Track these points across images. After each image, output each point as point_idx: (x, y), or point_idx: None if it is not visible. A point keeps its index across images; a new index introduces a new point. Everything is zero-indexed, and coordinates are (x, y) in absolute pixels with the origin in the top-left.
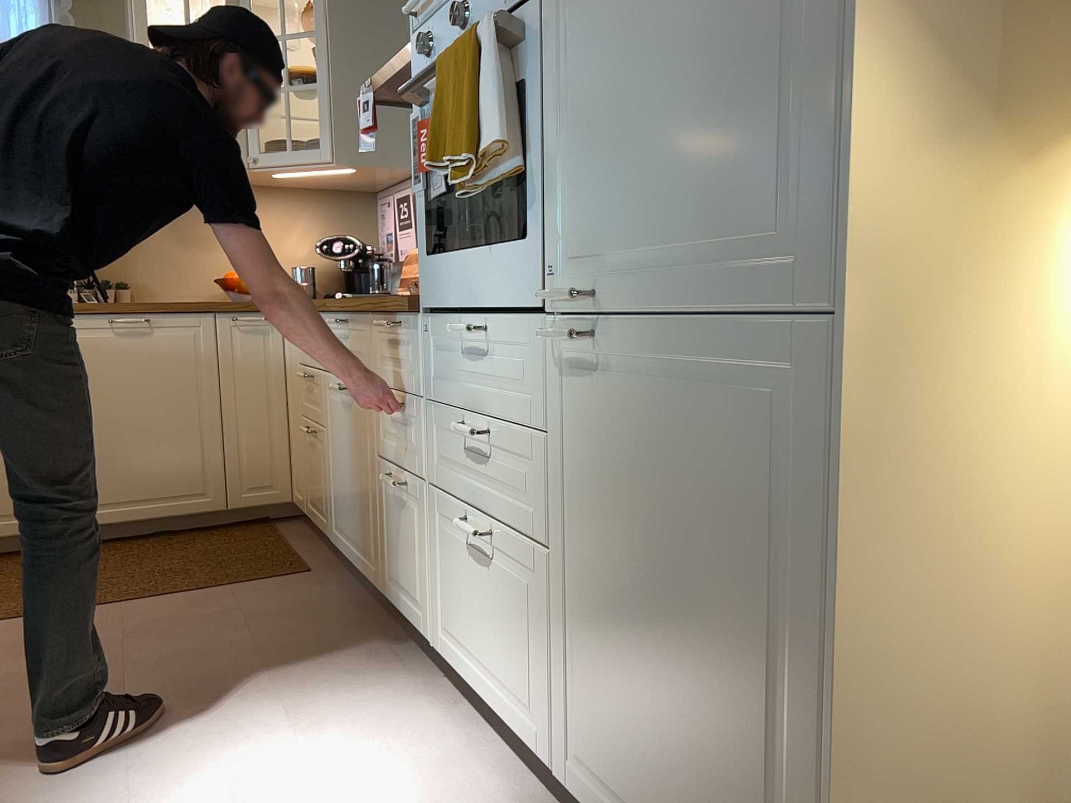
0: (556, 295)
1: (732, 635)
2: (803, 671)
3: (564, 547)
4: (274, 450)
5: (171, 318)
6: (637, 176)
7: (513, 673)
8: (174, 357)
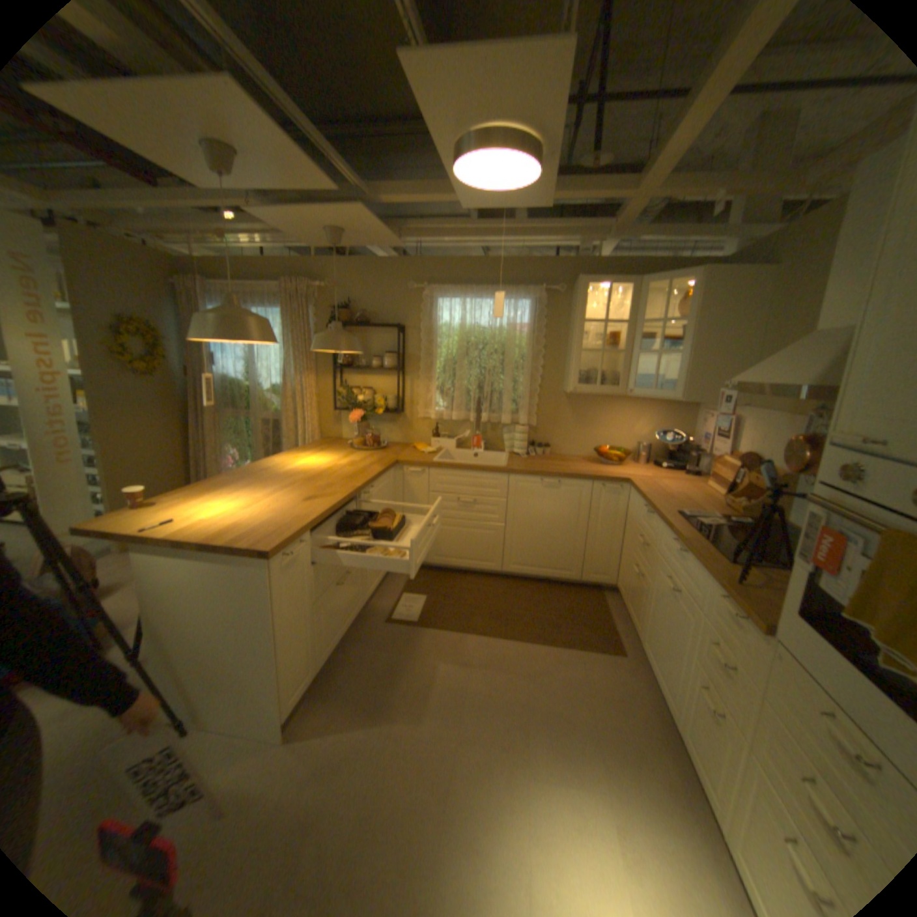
0: None
1: None
2: None
3: None
4: (612, 557)
5: (570, 481)
6: None
7: None
8: (568, 501)
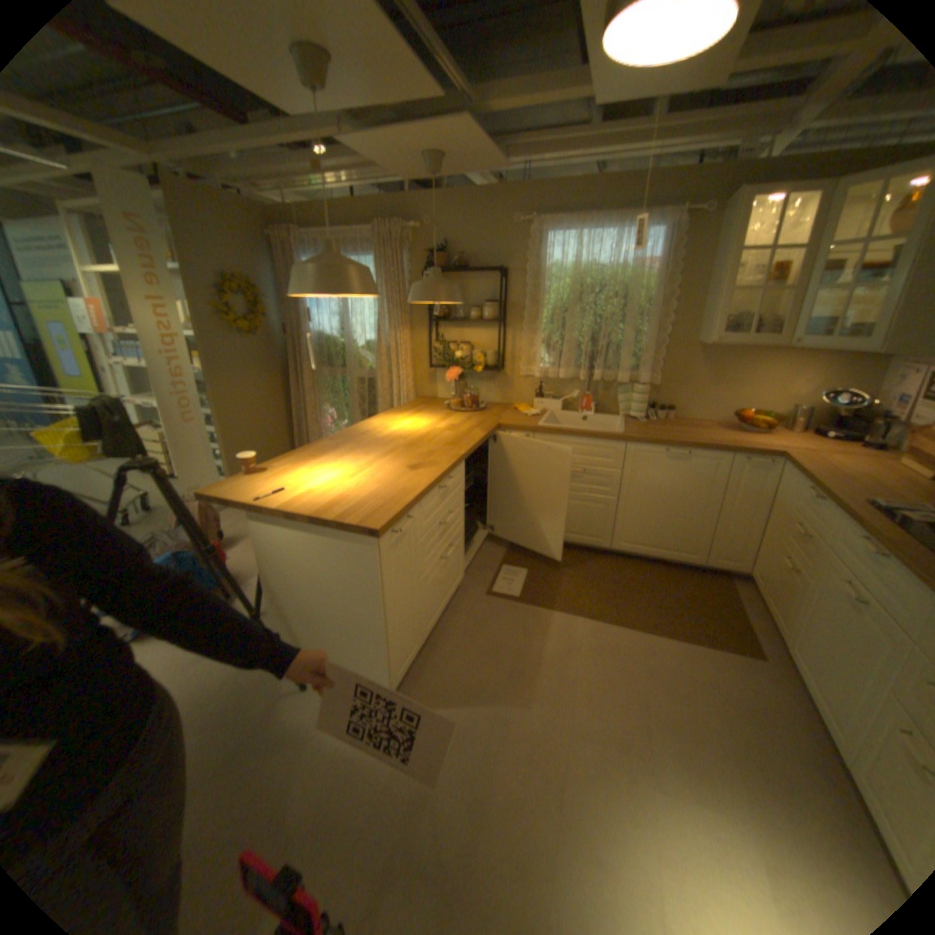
0: None
1: None
2: None
3: None
4: (749, 542)
5: (704, 453)
6: None
7: None
8: (699, 475)
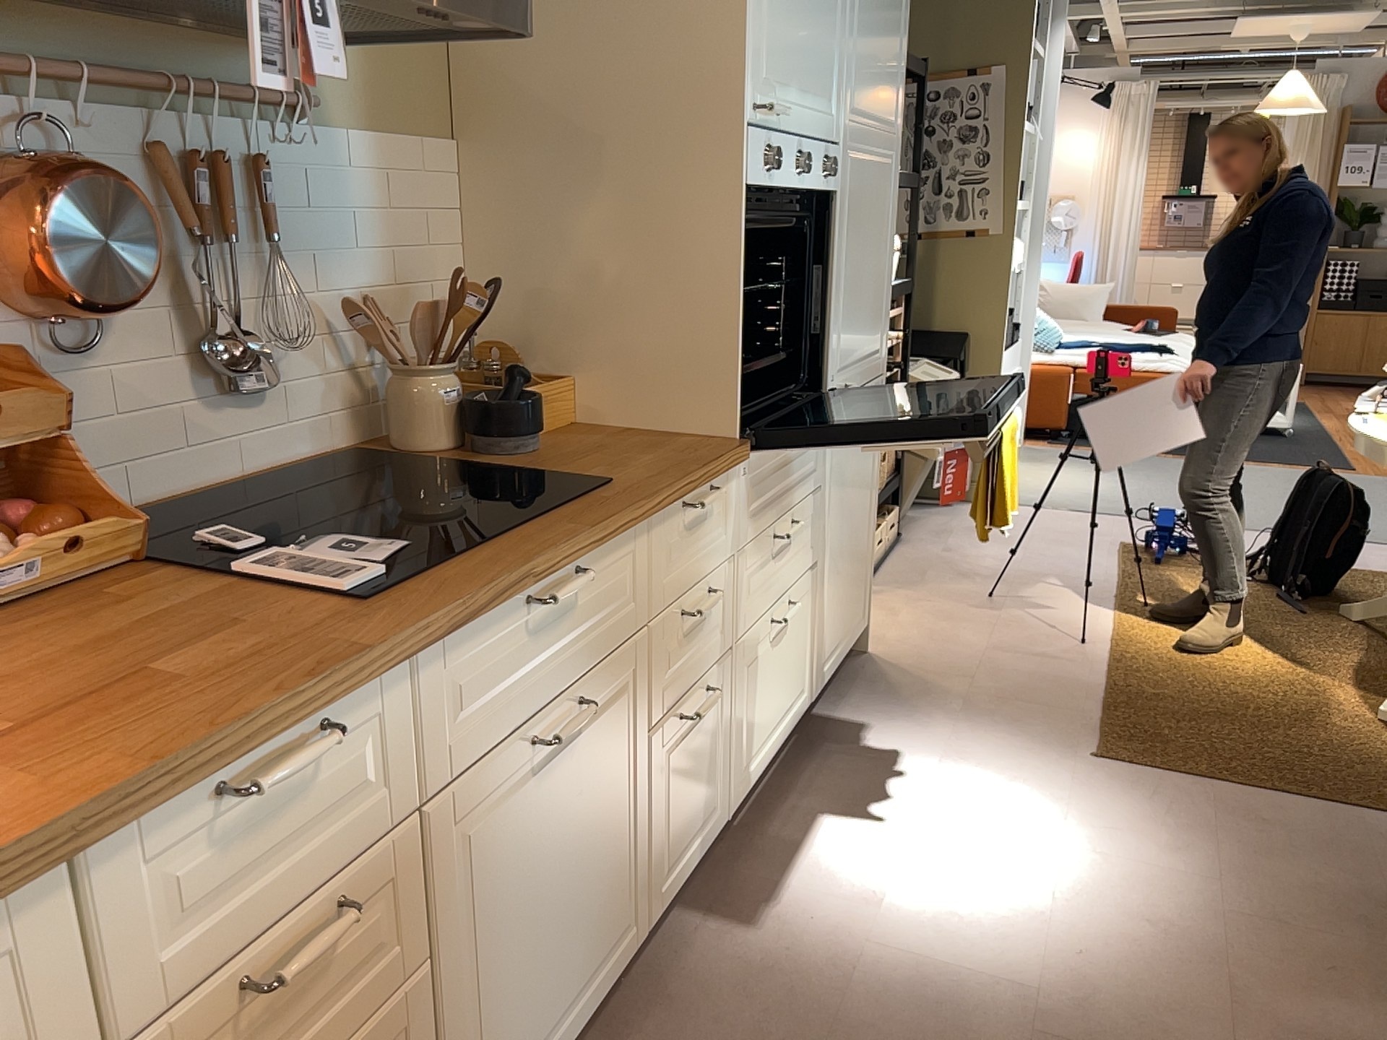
0: (835, 392)
1: (864, 507)
2: (872, 499)
3: (825, 546)
4: None
5: None
6: (858, 322)
7: (794, 684)
8: None
